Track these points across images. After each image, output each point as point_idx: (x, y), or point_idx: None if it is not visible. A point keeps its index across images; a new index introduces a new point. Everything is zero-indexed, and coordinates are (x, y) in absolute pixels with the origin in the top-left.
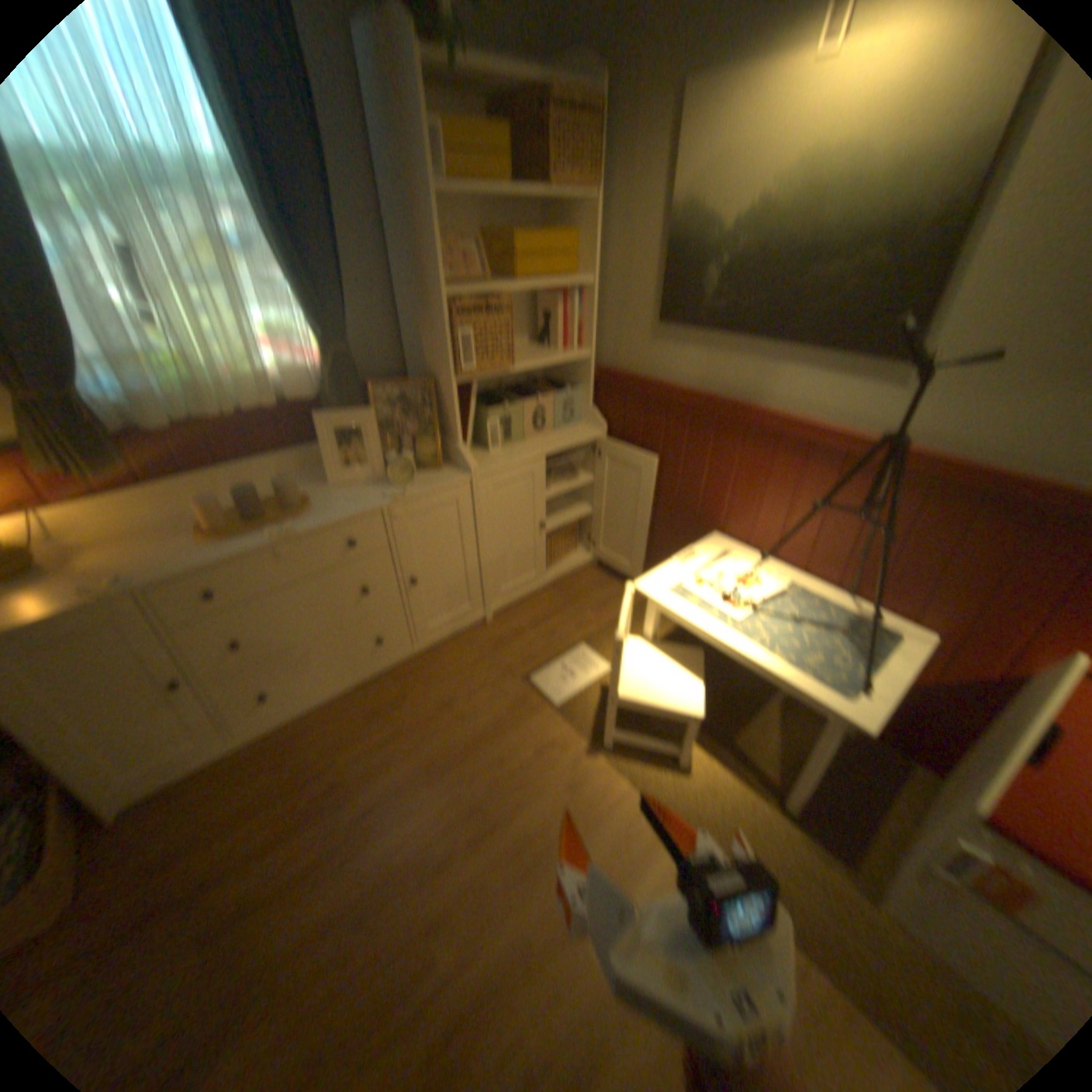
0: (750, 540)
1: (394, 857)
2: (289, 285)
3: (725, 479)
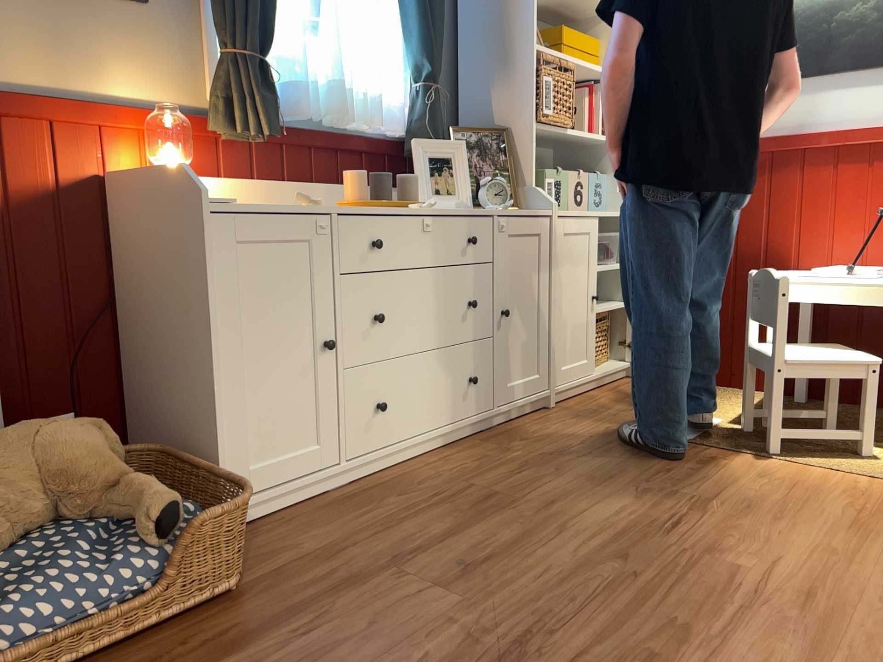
0: (828, 262)
1: (610, 520)
2: (411, 24)
3: (787, 209)
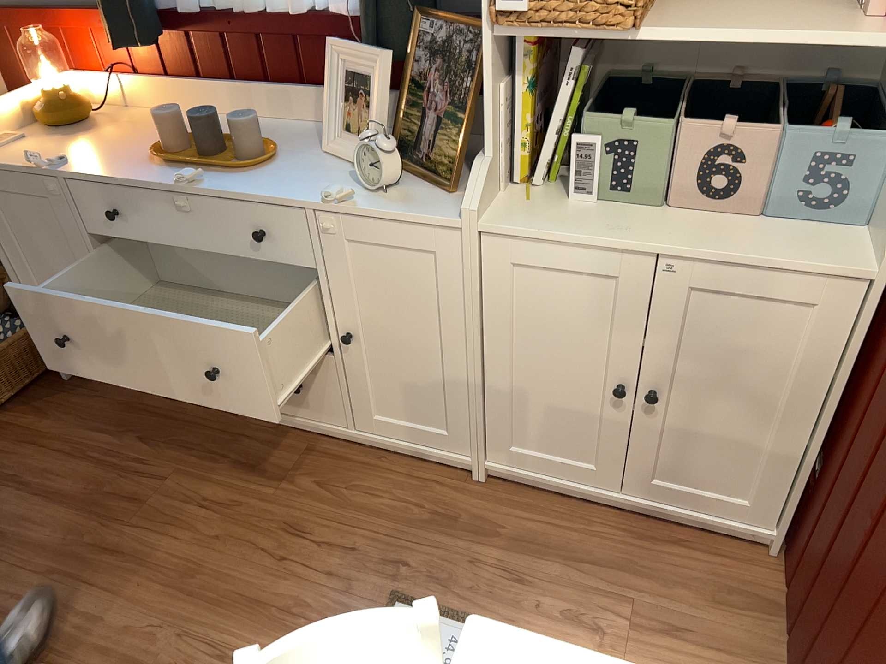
0: None
1: (76, 605)
2: None
3: None
